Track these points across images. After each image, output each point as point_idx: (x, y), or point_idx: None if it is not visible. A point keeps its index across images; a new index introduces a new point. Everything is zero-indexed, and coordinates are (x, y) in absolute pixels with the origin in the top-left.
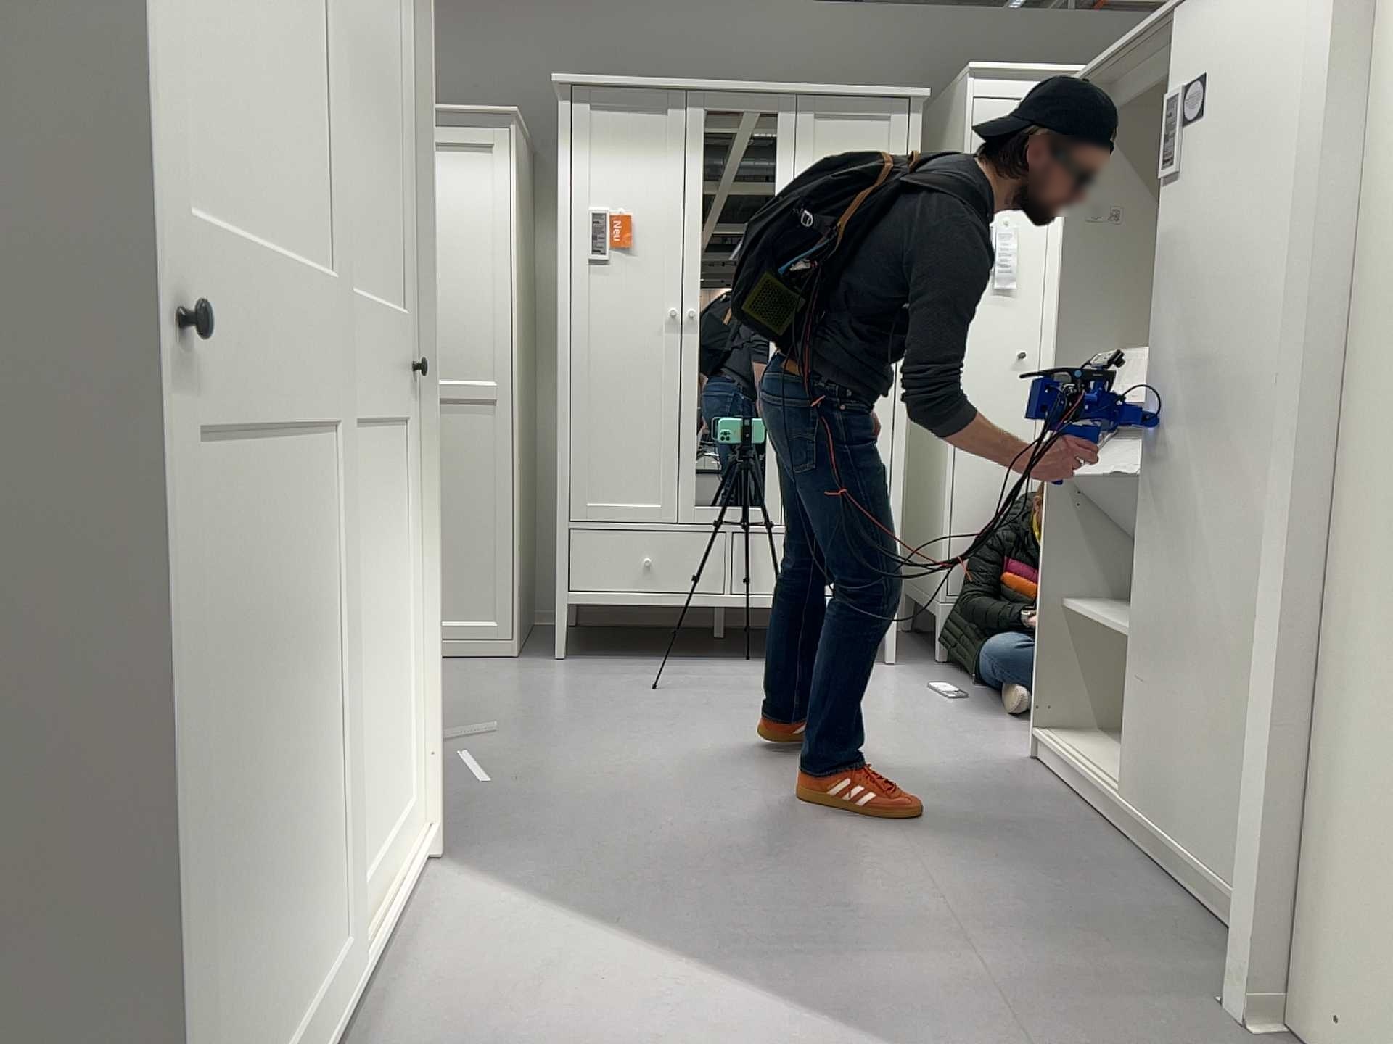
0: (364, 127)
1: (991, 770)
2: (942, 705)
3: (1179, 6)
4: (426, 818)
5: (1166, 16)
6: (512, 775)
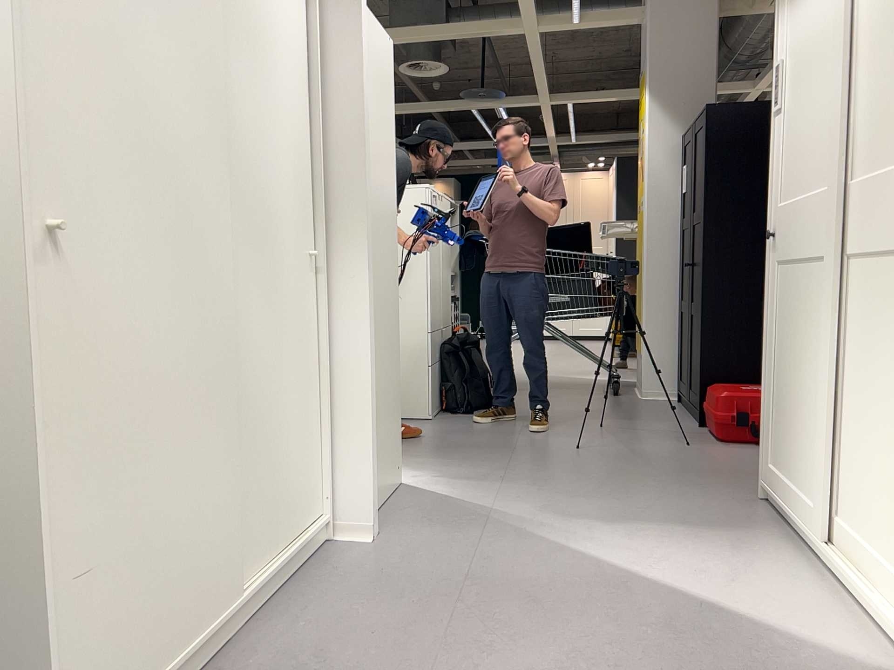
0: (891, 52)
1: None
2: None
3: None
4: None
5: None
6: None
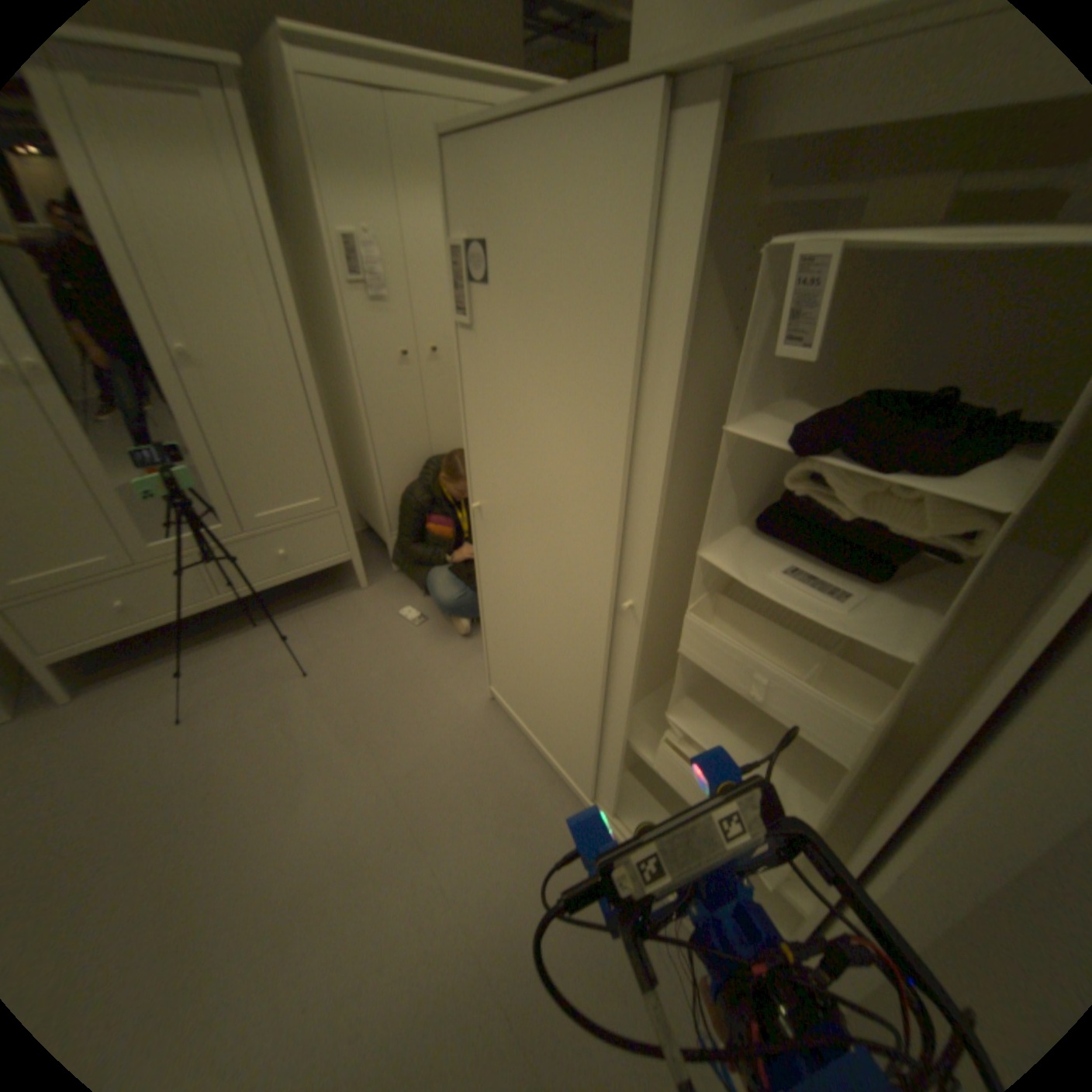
0: None
1: (466, 727)
2: (412, 636)
3: (618, 84)
4: None
5: (591, 92)
6: None
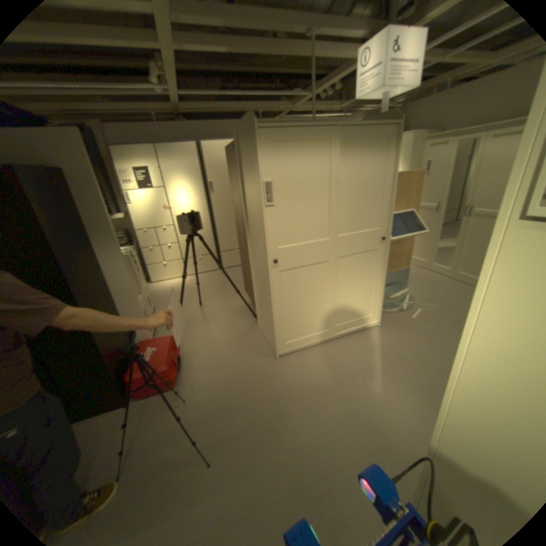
0: (362, 199)
1: None
2: None
3: None
4: (379, 318)
5: None
6: (424, 319)
